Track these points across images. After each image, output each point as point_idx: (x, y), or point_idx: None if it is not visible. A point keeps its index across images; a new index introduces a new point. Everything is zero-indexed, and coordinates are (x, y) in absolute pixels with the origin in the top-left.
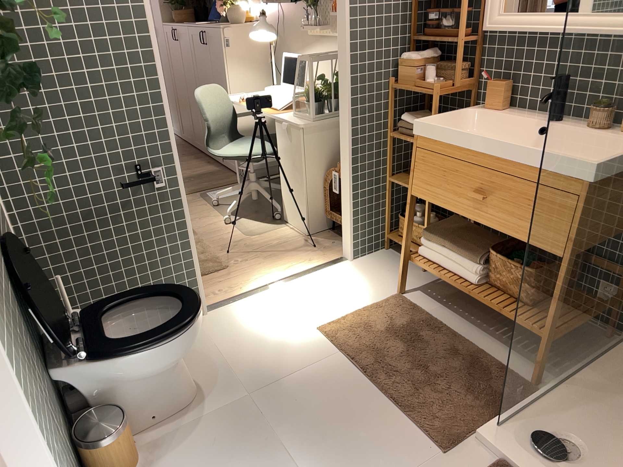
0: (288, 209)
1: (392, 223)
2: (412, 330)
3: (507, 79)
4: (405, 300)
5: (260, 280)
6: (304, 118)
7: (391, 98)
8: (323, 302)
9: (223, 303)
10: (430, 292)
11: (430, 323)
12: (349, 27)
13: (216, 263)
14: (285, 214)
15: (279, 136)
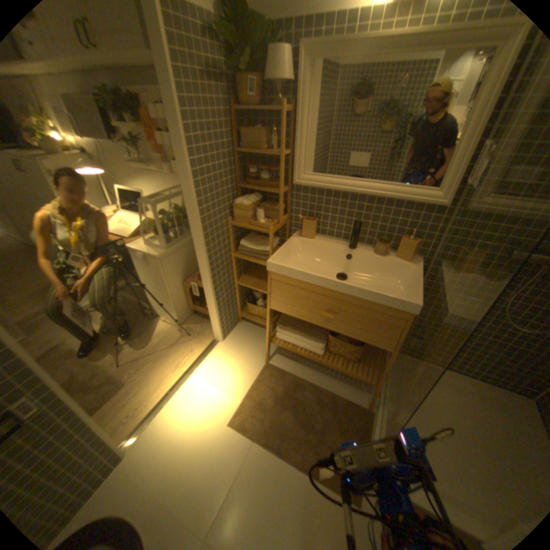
0: (154, 308)
1: (240, 305)
2: (289, 395)
3: (311, 214)
4: (272, 367)
5: (158, 389)
6: (155, 247)
7: (230, 231)
8: (218, 393)
9: (135, 434)
10: (283, 352)
11: (296, 382)
12: (191, 185)
13: (108, 385)
14: (153, 310)
15: (132, 260)
